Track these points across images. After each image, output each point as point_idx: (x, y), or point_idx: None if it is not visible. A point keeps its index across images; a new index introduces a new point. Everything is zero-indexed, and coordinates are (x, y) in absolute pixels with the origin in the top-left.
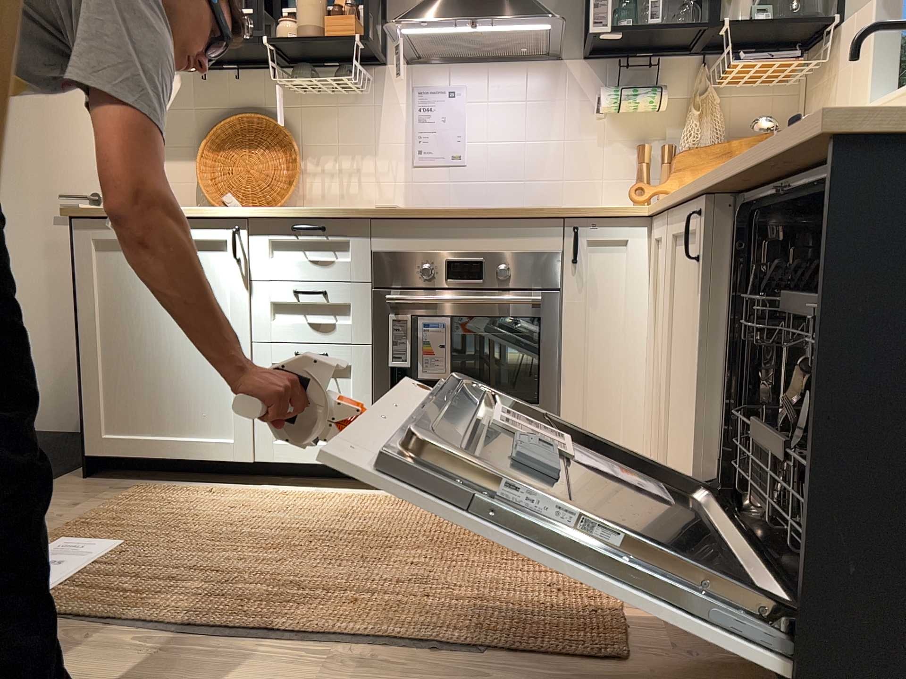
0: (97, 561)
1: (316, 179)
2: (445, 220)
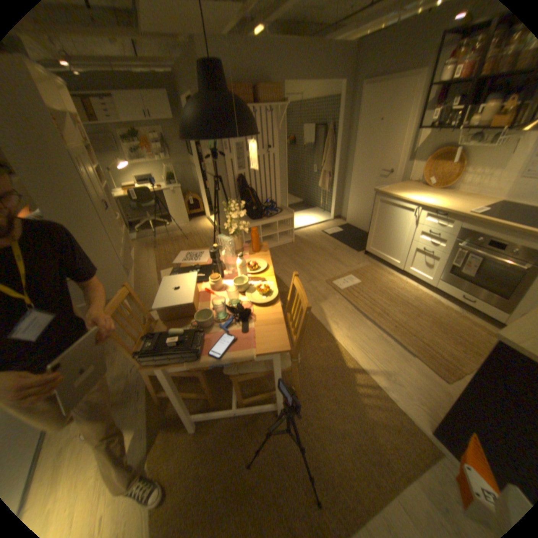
0: (354, 284)
1: (470, 175)
2: (496, 225)
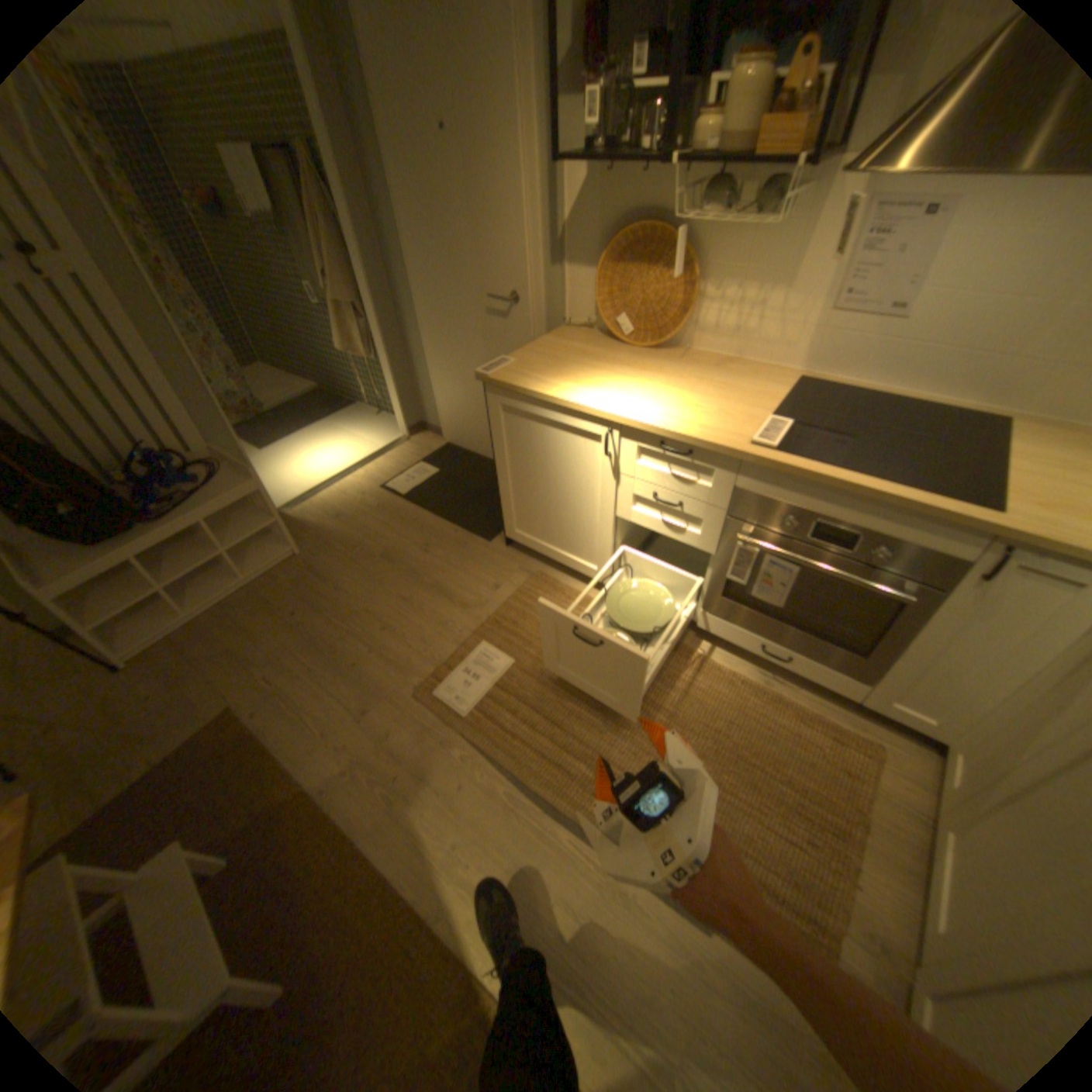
0: (497, 677)
1: (714, 305)
2: (829, 485)
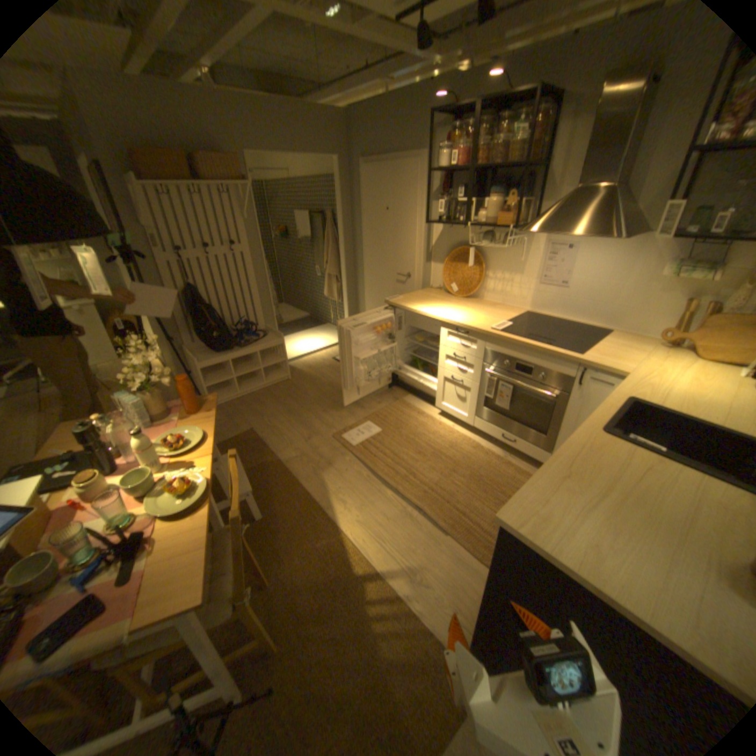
0: (372, 435)
1: (492, 281)
2: (517, 345)
